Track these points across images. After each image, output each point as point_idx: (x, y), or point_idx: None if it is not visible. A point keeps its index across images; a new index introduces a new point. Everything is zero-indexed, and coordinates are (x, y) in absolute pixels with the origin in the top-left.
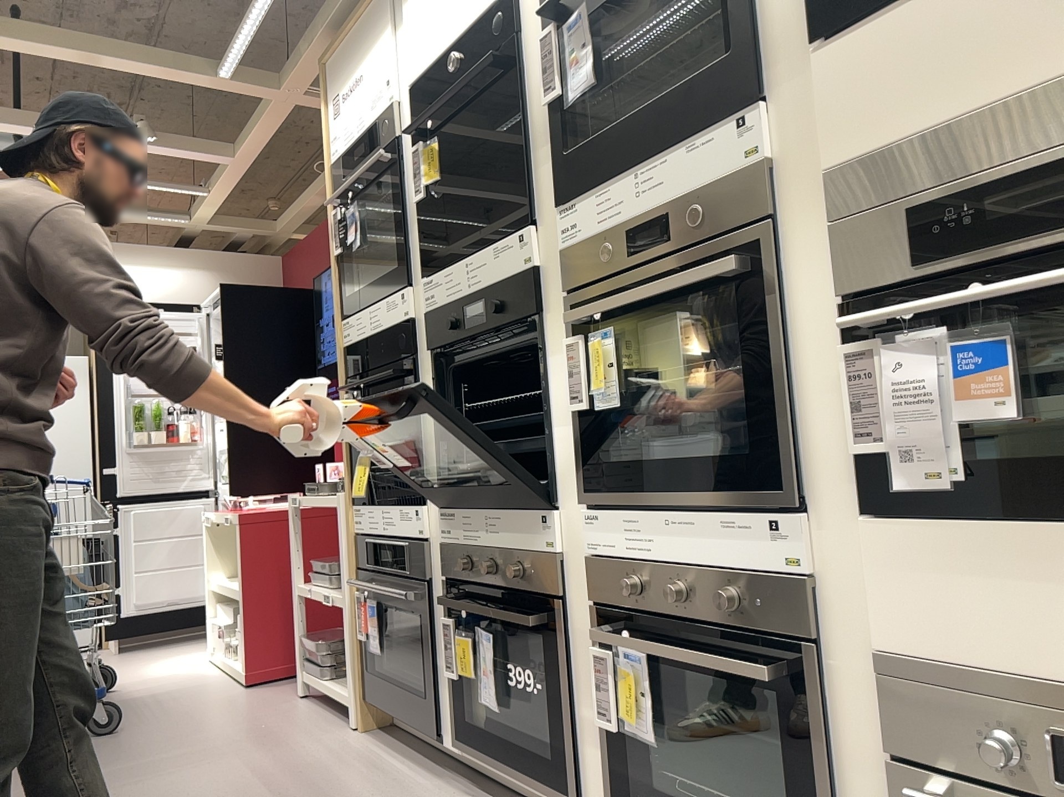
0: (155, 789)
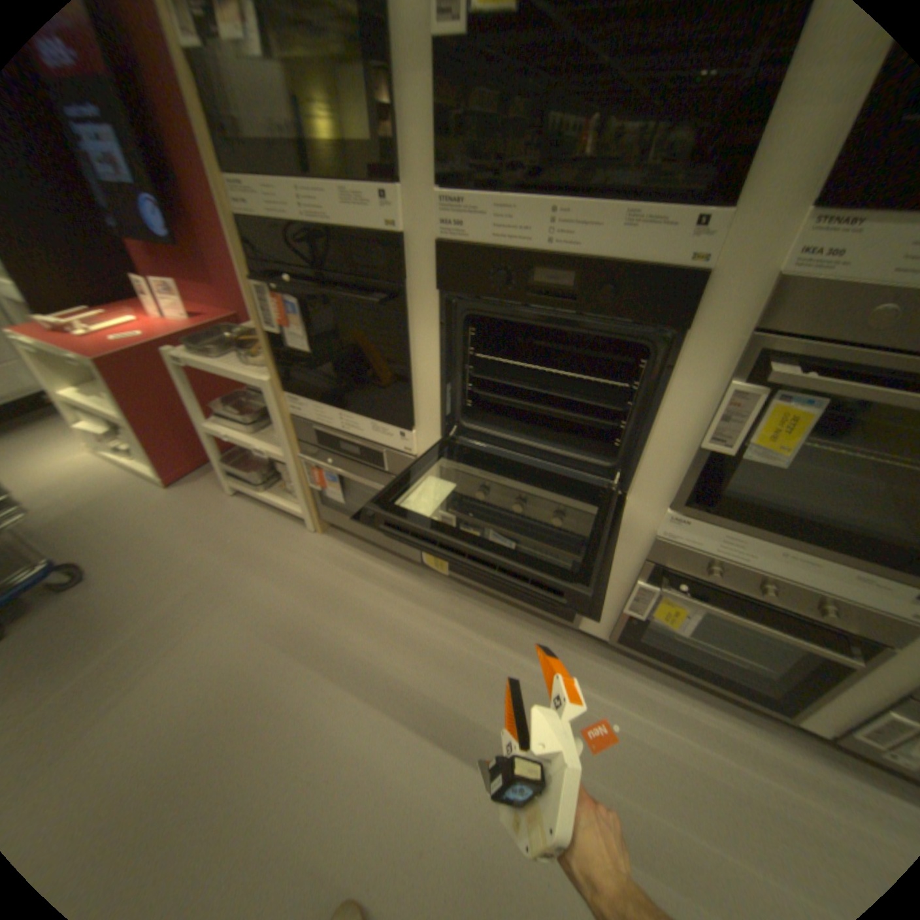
0: (204, 652)
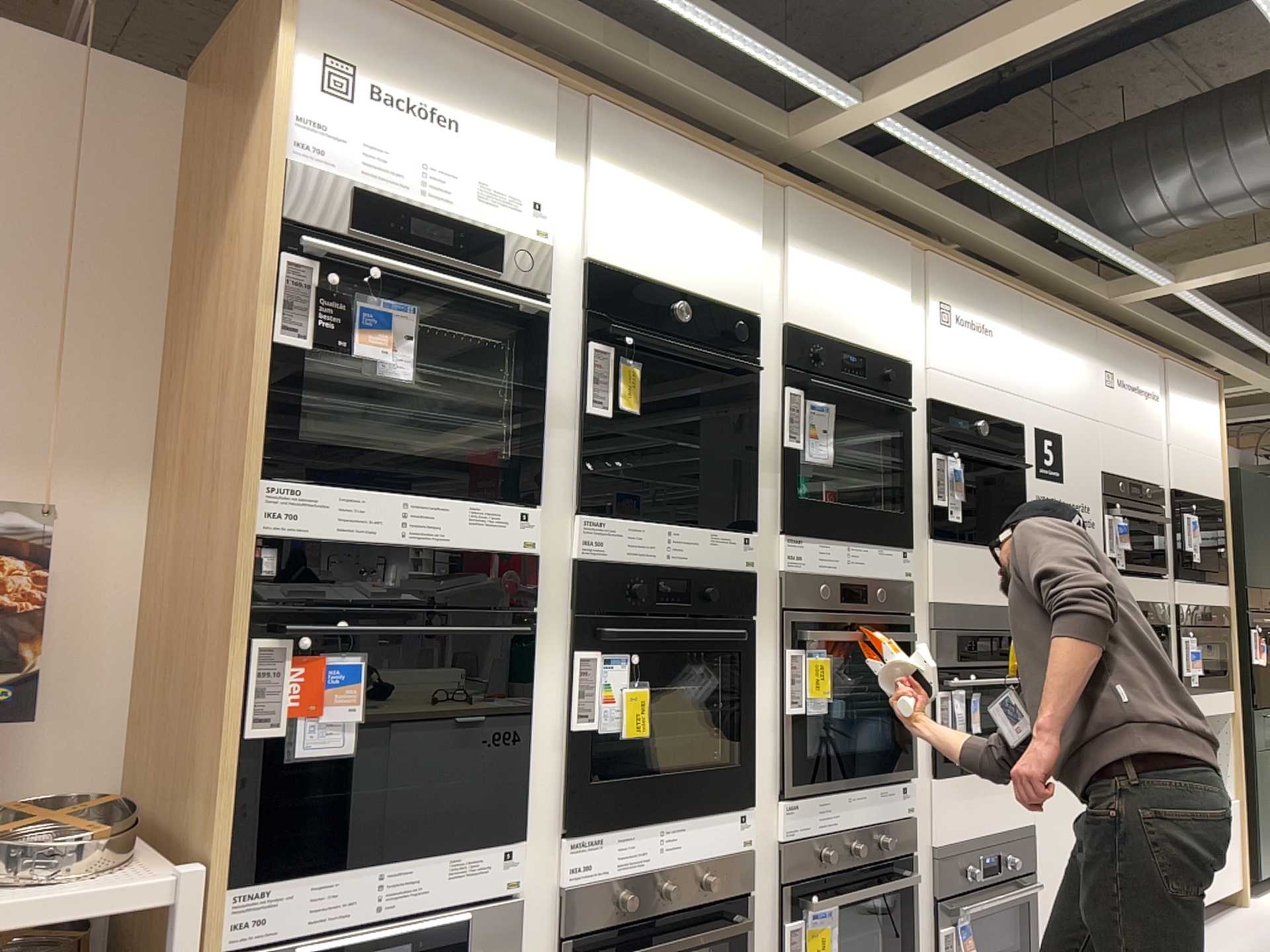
0: None
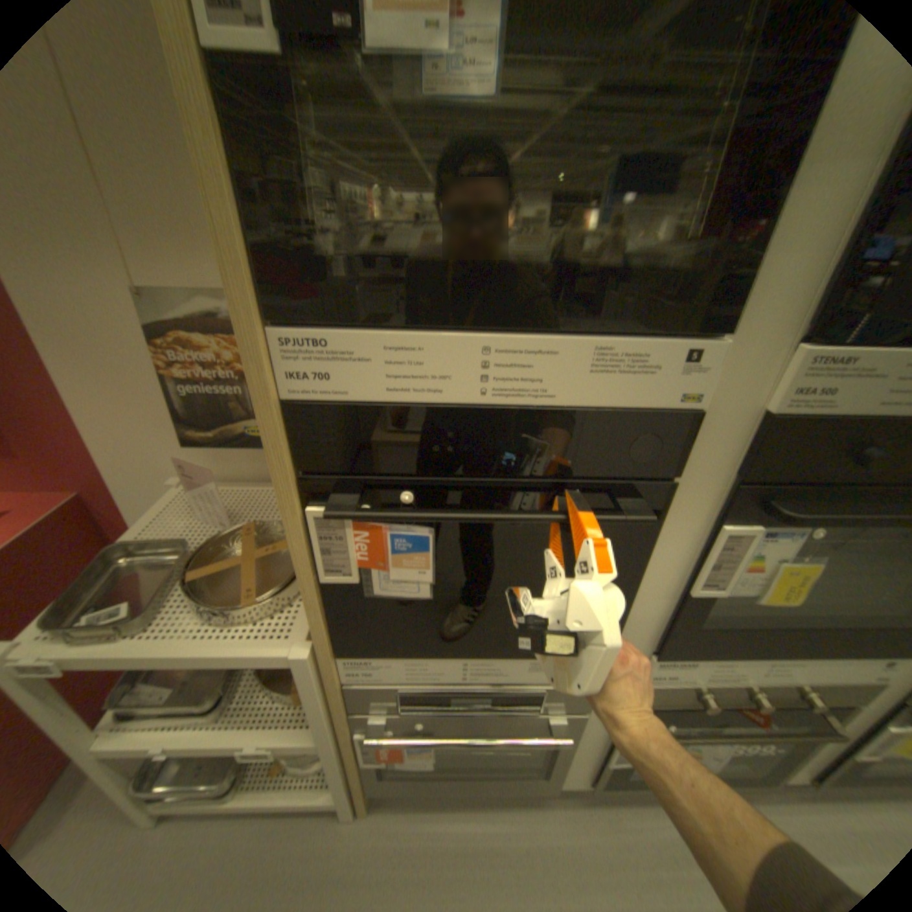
0: None
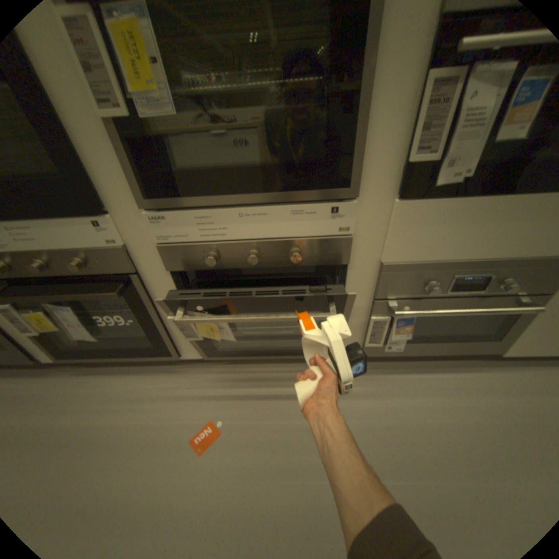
0: None
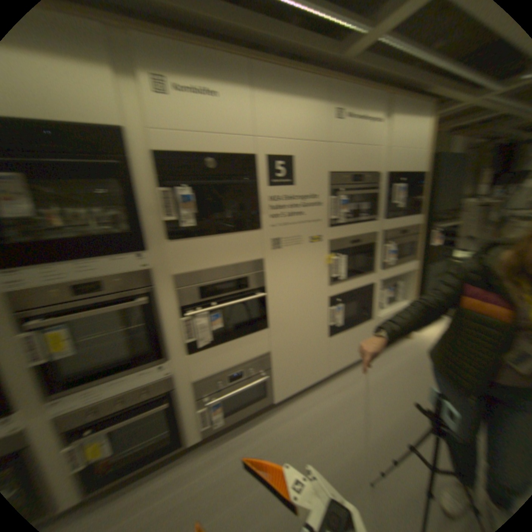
0: None
